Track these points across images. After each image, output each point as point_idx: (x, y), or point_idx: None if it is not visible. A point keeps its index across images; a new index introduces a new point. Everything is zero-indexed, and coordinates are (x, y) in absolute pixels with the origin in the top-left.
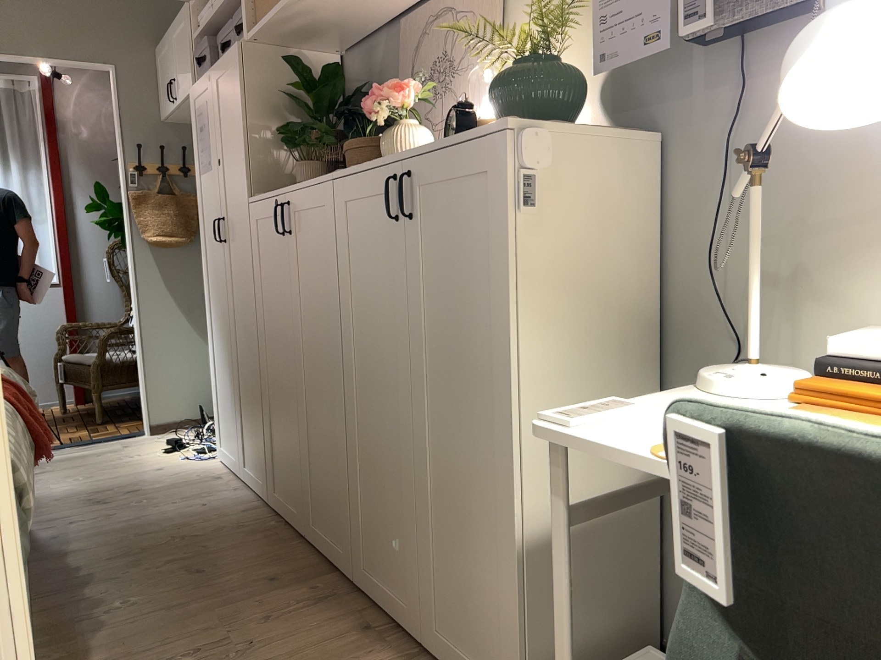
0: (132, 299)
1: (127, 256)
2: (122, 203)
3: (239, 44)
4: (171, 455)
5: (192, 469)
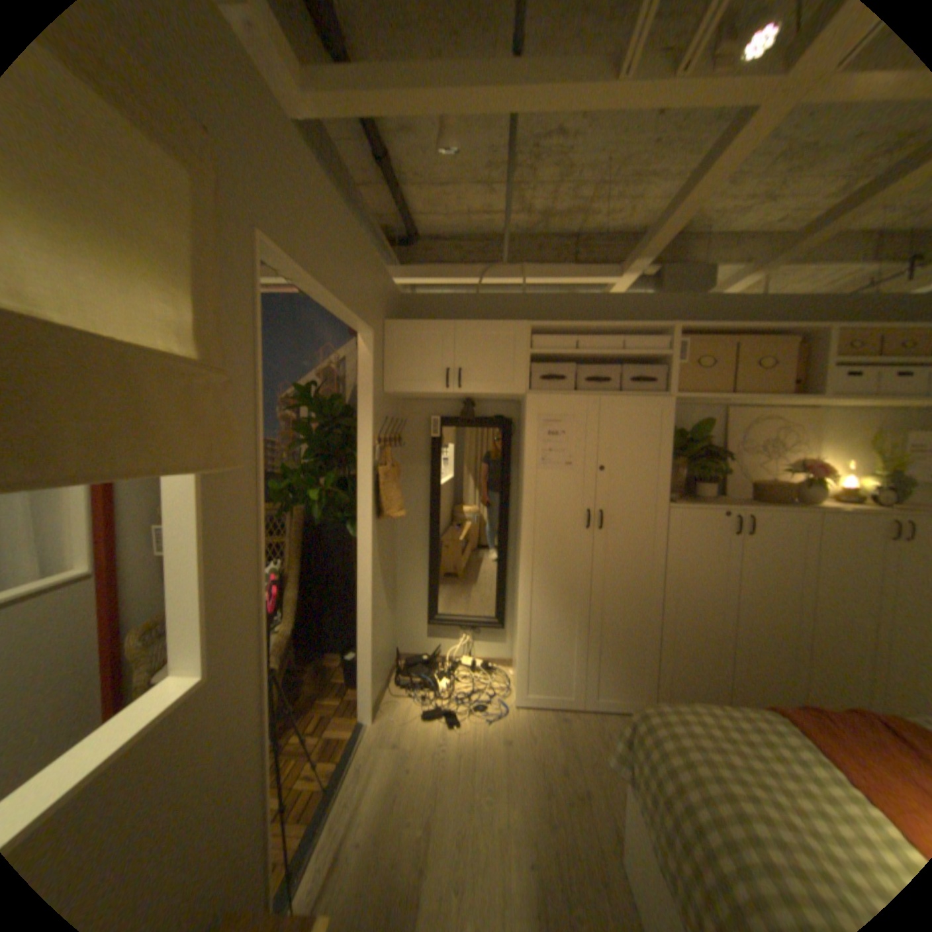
0: (365, 582)
1: (359, 535)
2: (359, 478)
3: (672, 399)
4: (467, 728)
5: (529, 727)
